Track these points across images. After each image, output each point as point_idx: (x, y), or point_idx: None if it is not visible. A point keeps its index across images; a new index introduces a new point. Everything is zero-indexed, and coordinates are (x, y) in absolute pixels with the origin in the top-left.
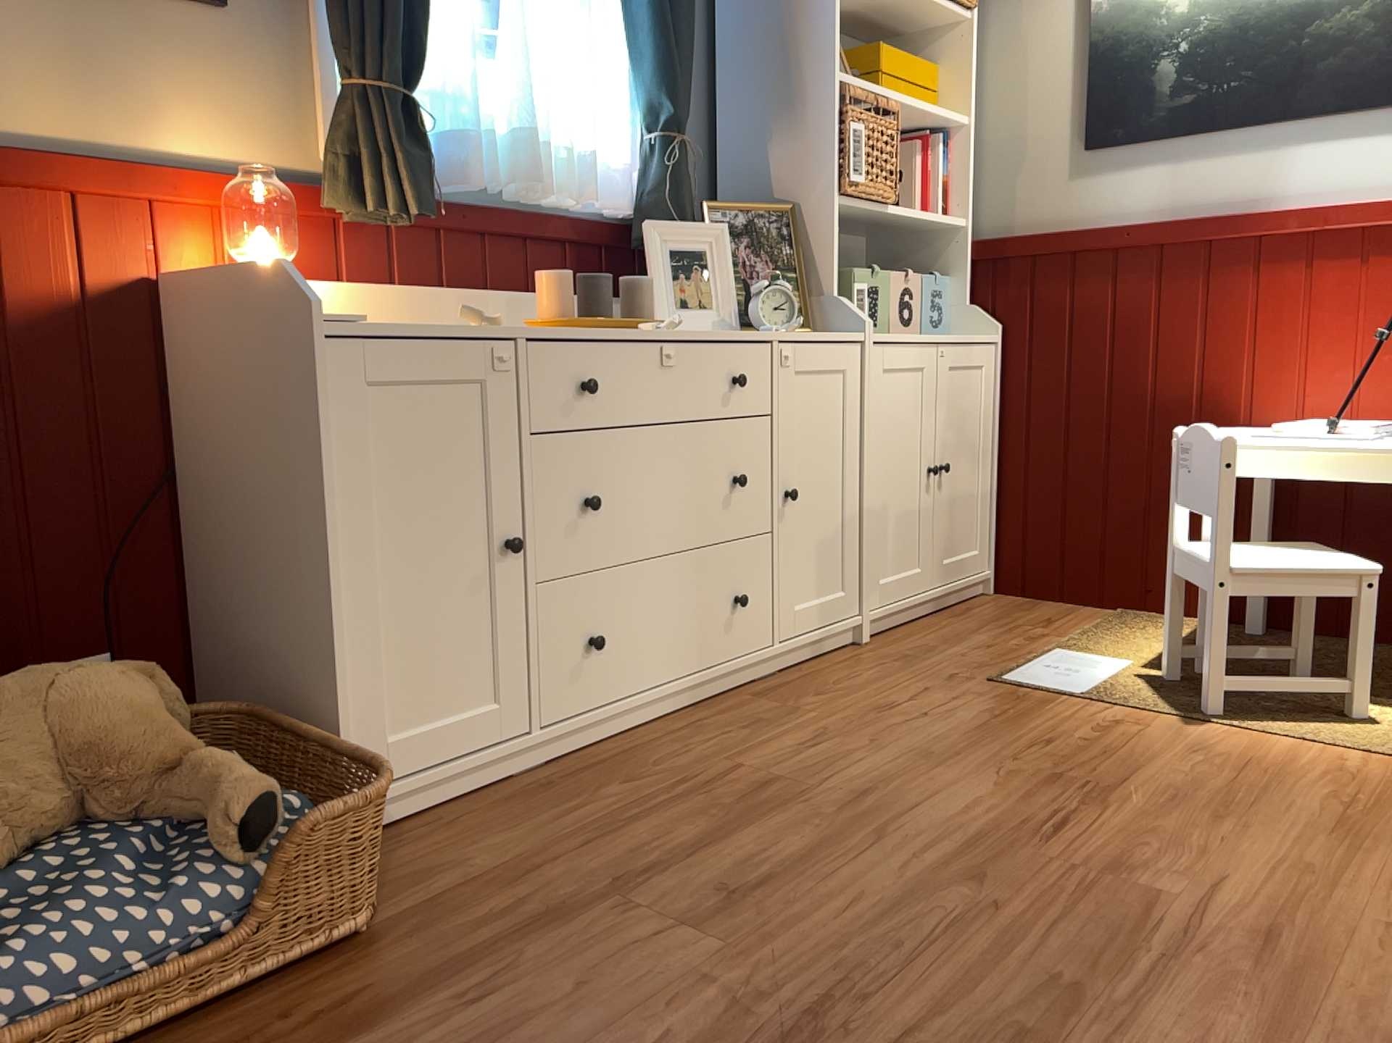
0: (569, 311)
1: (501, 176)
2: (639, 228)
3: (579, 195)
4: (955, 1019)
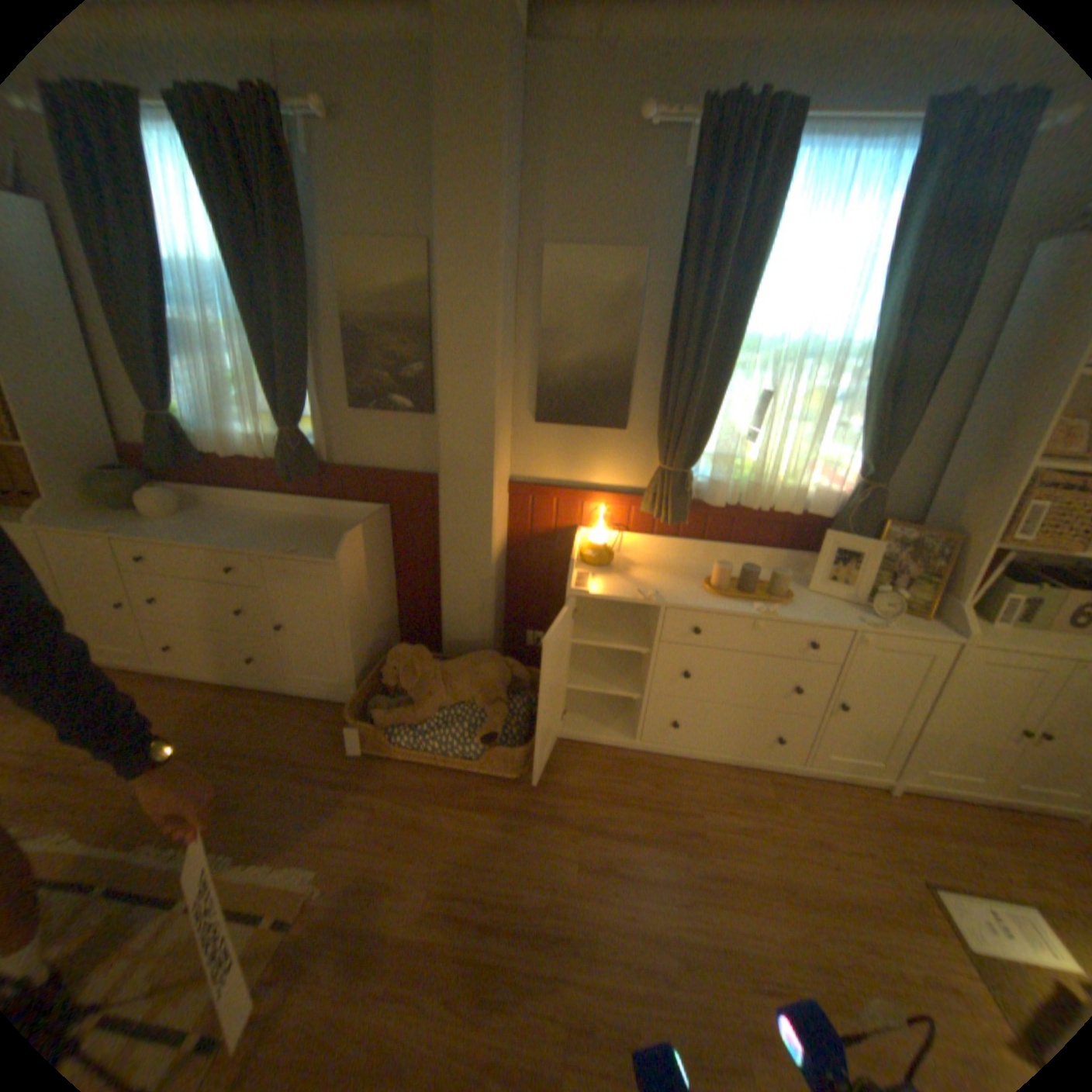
0: (723, 584)
1: (742, 497)
2: (835, 525)
3: (789, 509)
4: (585, 997)
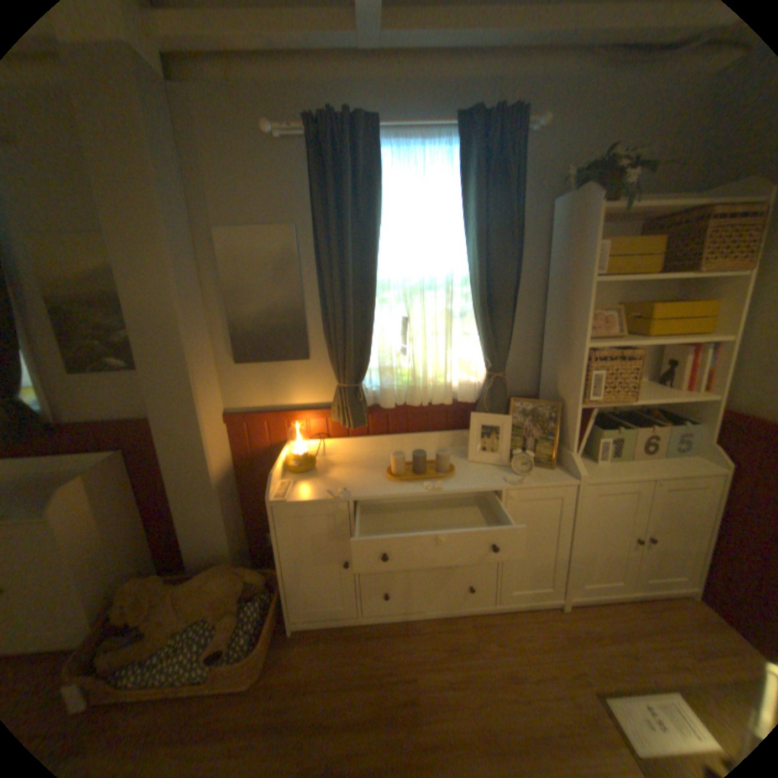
0: (400, 470)
1: (407, 397)
2: (478, 407)
3: (442, 401)
4: None
